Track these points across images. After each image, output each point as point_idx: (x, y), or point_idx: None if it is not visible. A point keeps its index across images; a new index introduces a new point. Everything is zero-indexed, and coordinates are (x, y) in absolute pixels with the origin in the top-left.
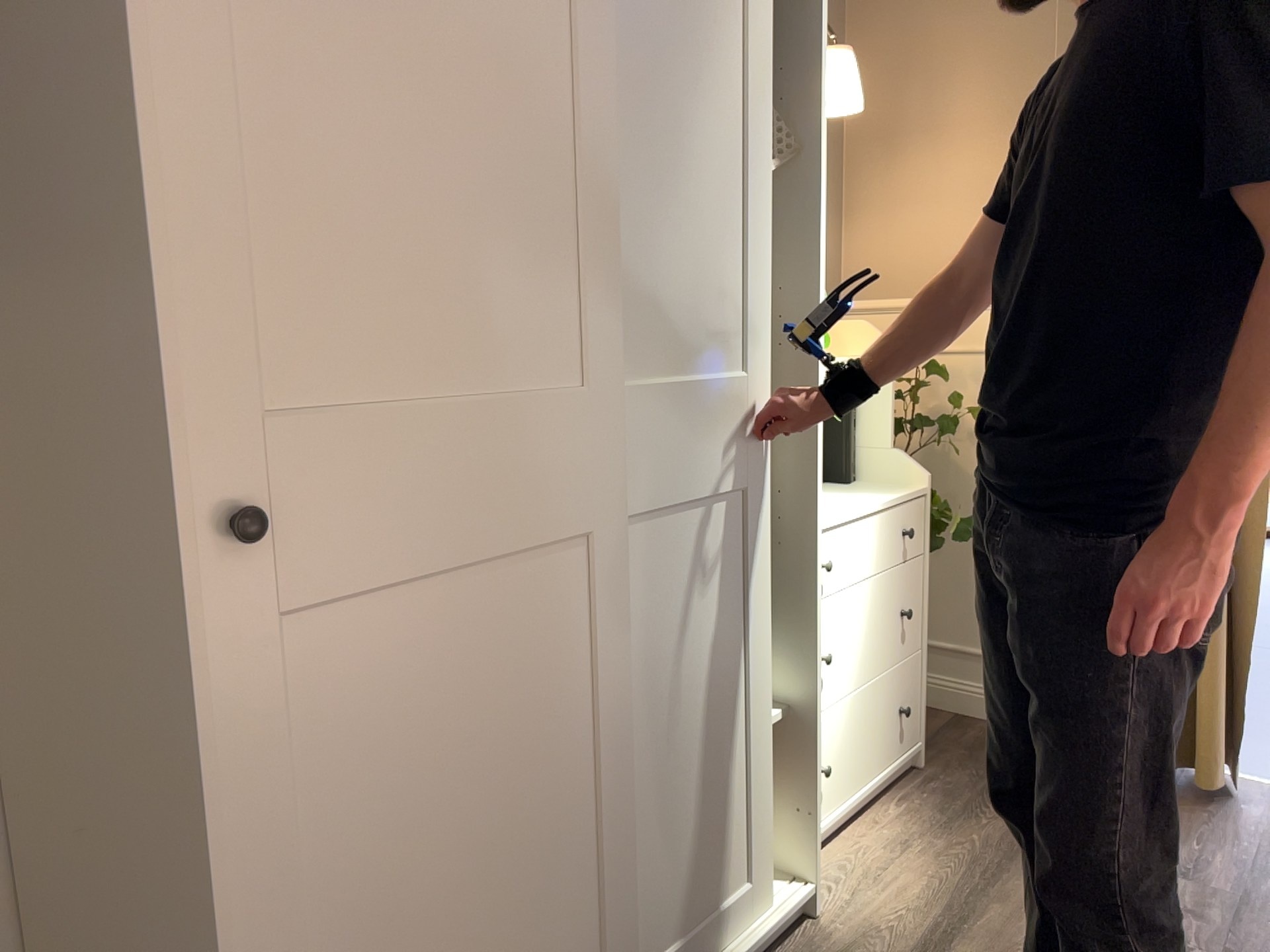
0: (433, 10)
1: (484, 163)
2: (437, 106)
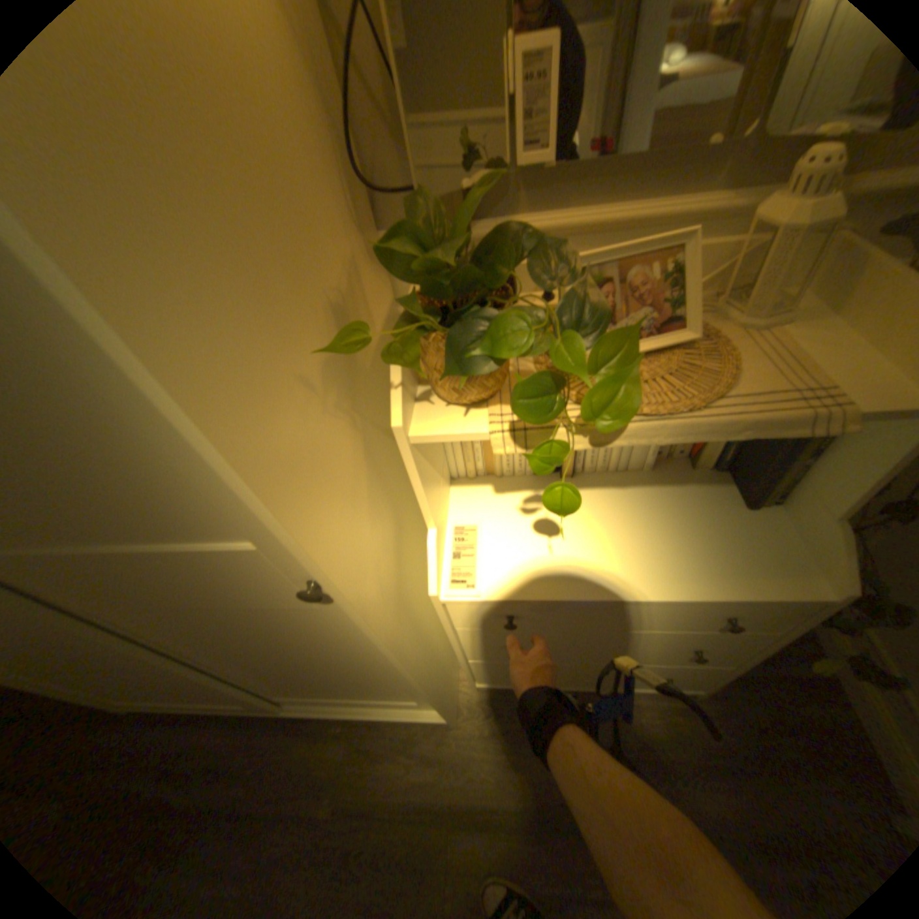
0: None
1: None
2: None
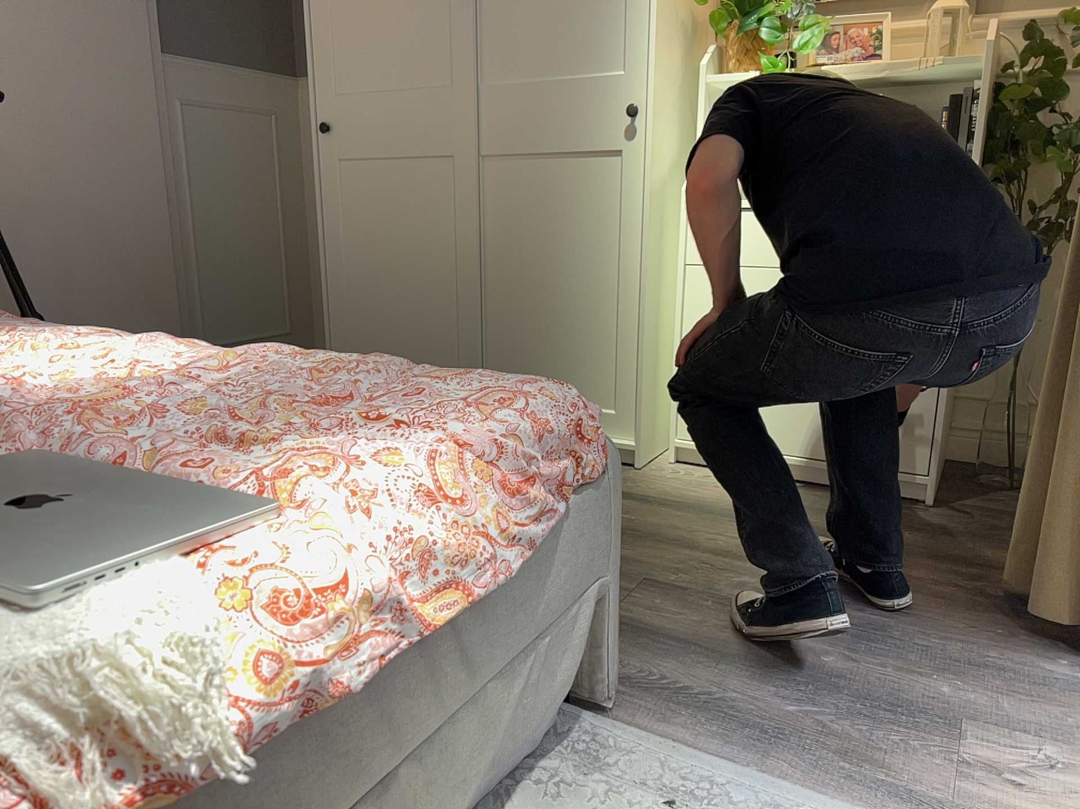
0: None
1: None
2: None
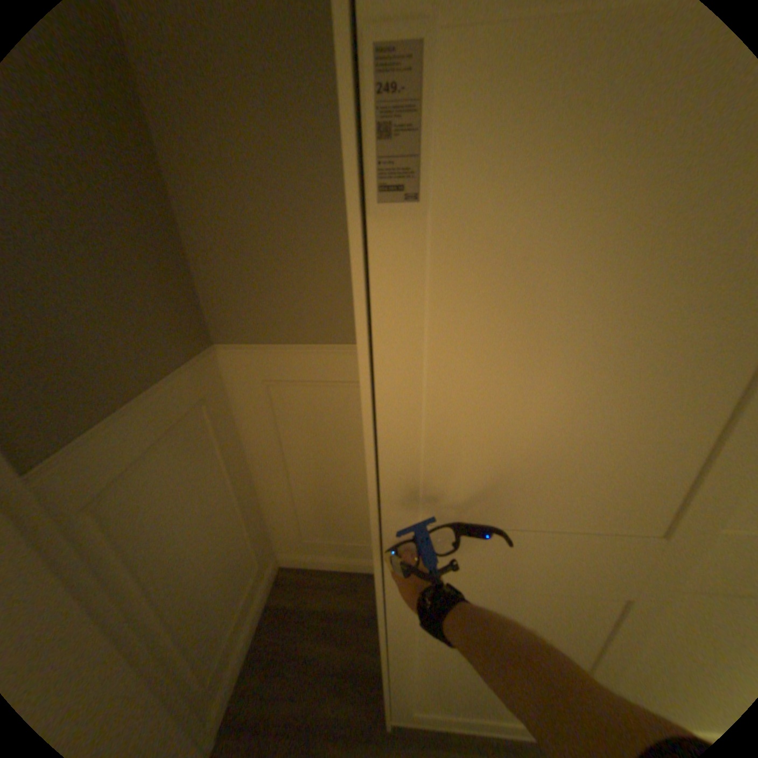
0: (591, 325)
1: (609, 418)
2: (573, 389)
